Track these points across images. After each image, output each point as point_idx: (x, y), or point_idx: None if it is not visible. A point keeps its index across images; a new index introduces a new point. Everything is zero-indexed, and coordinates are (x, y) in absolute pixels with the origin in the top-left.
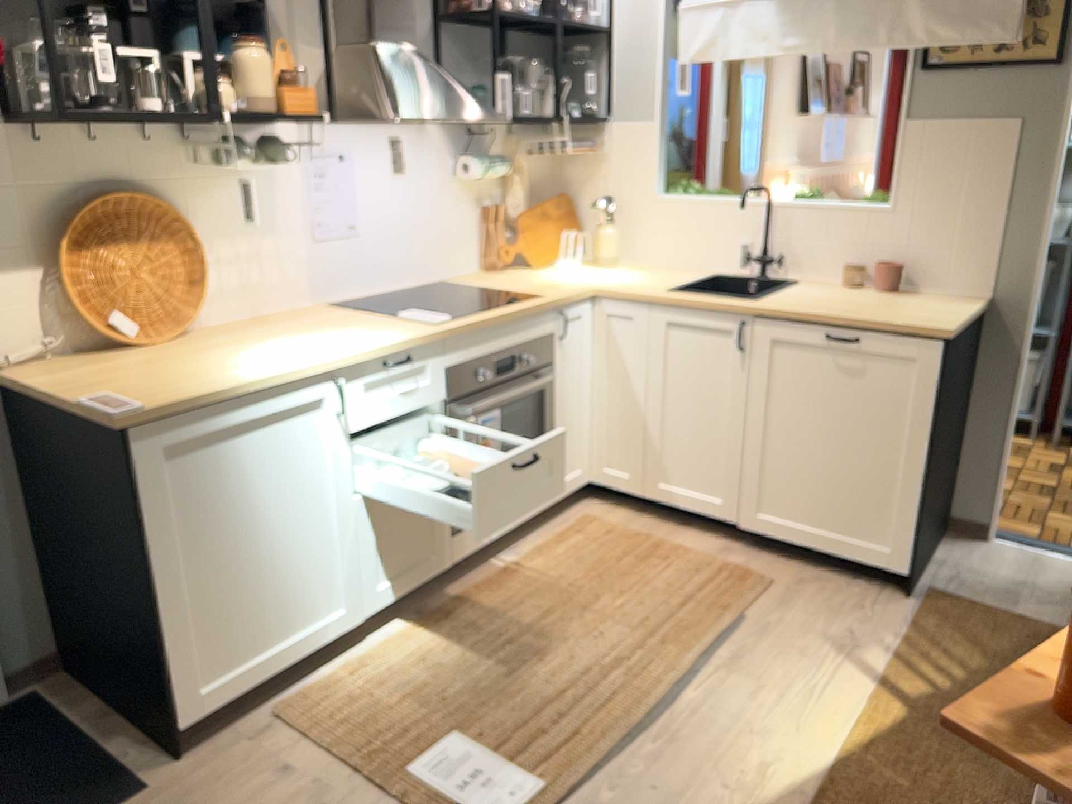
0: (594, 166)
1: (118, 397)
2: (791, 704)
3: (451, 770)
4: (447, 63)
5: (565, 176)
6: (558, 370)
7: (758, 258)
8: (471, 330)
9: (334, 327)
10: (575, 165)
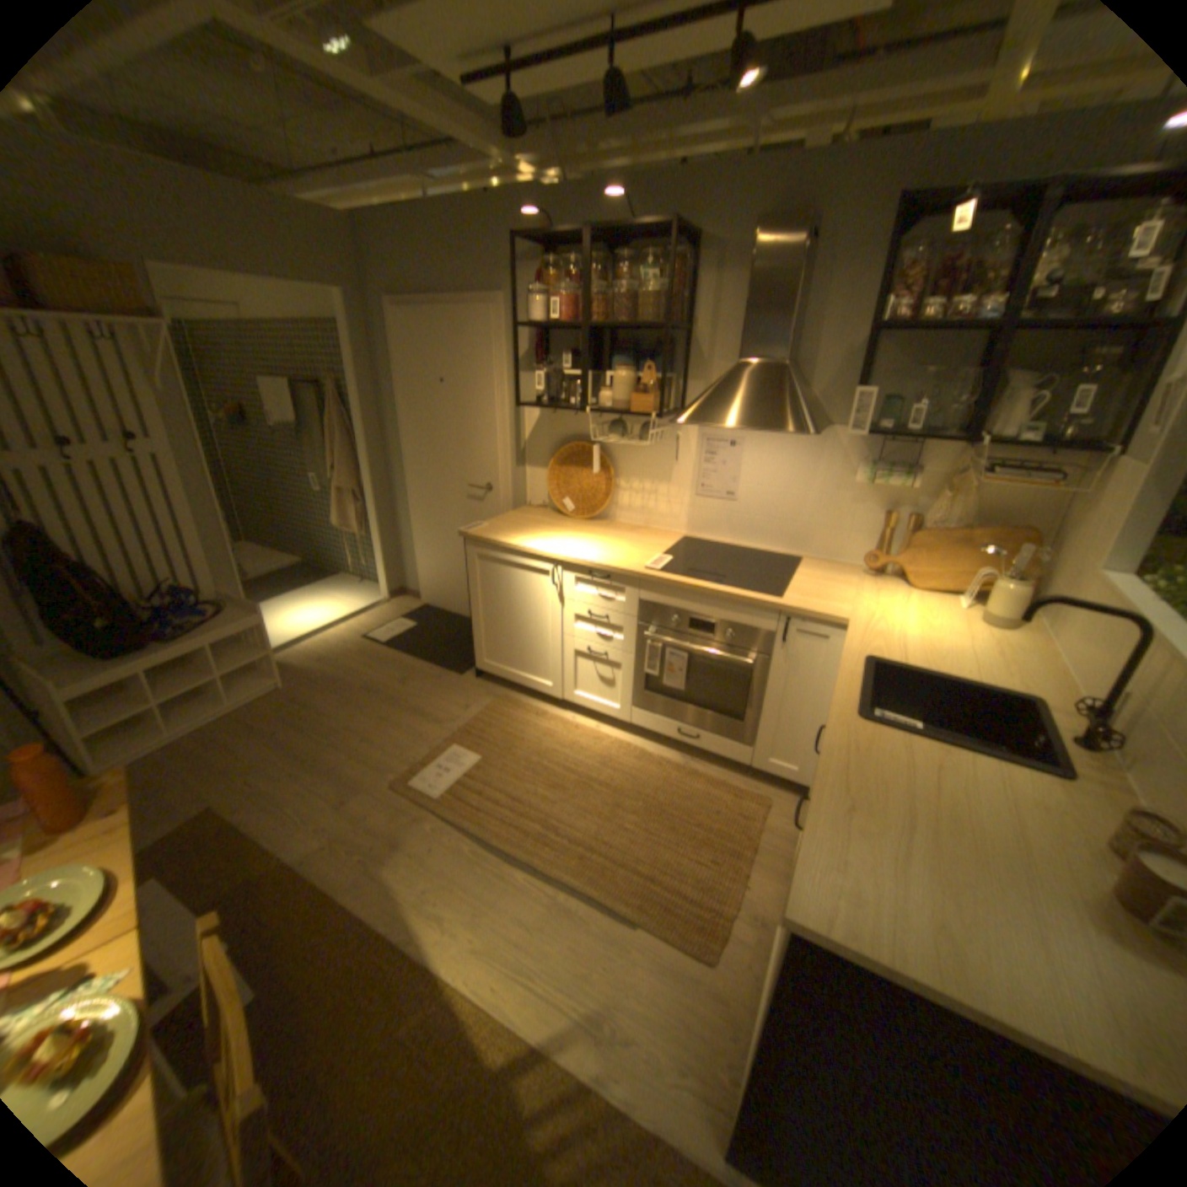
0: (1088, 508)
1: (483, 527)
2: (507, 950)
3: (455, 757)
4: (883, 371)
5: (1070, 512)
6: (774, 666)
7: (1089, 717)
8: (665, 585)
9: (627, 545)
10: (1080, 502)
